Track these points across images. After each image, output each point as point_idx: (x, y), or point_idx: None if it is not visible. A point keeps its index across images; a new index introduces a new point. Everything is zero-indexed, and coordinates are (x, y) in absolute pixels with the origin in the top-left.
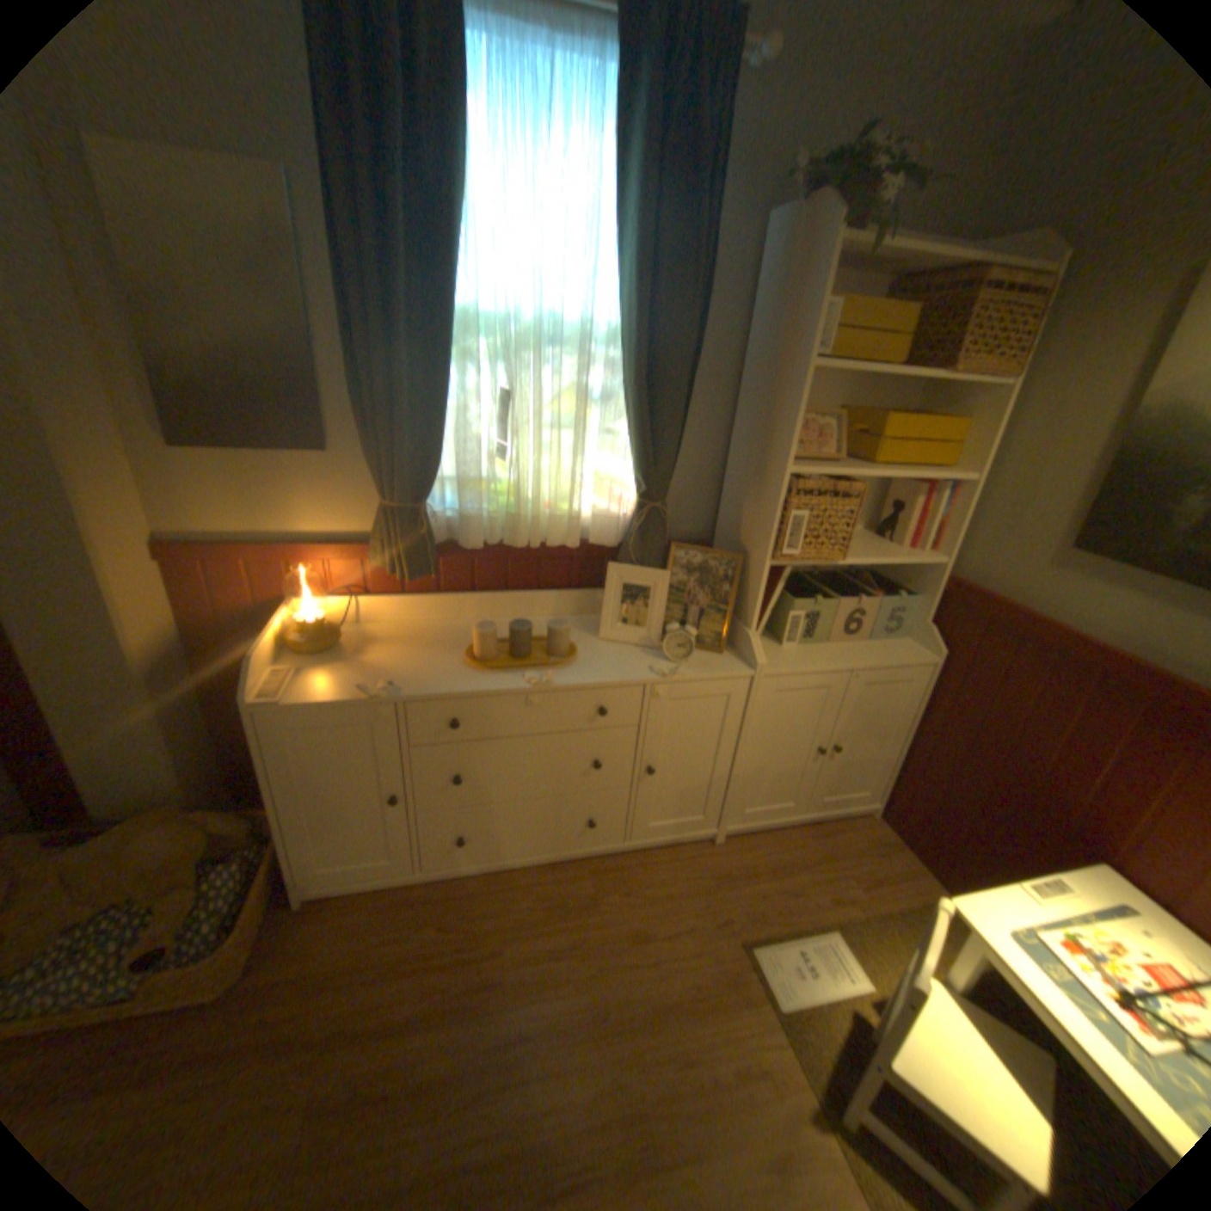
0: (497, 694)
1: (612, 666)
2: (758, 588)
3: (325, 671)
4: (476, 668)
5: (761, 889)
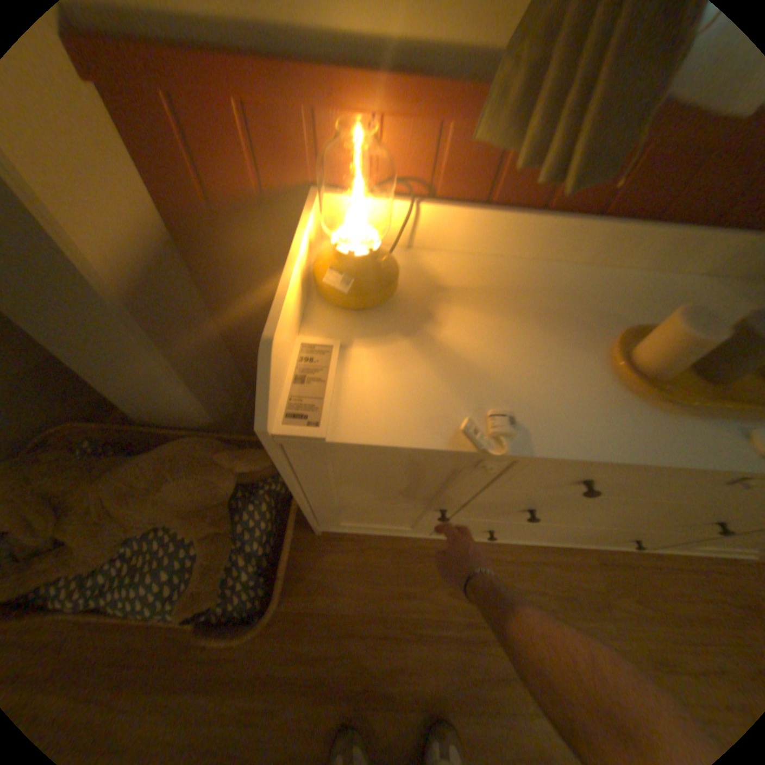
0: (698, 467)
1: None
2: None
3: (384, 354)
4: (641, 391)
5: None
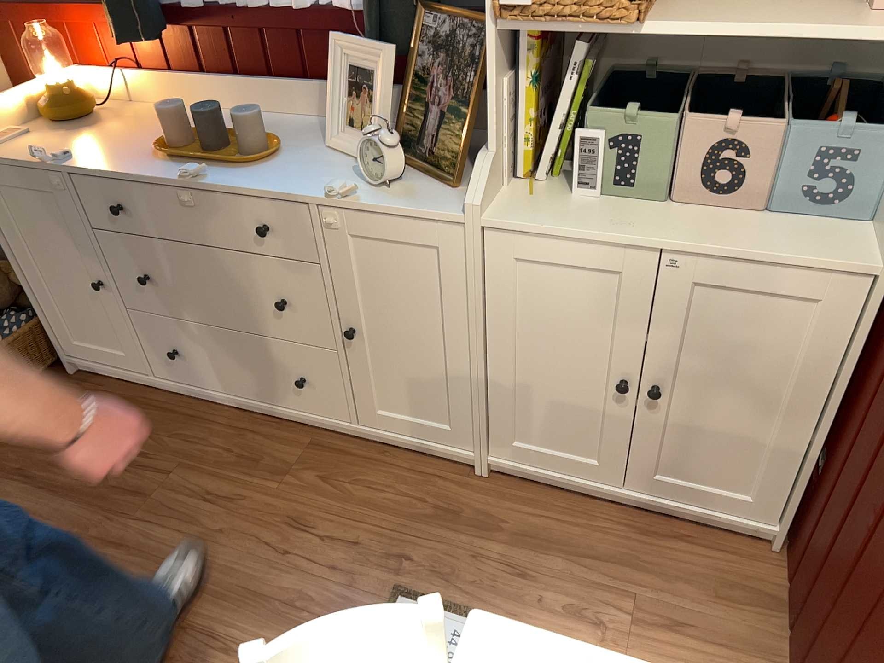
0: (149, 182)
1: (296, 174)
2: (492, 70)
3: (47, 136)
4: (160, 153)
5: (486, 544)
